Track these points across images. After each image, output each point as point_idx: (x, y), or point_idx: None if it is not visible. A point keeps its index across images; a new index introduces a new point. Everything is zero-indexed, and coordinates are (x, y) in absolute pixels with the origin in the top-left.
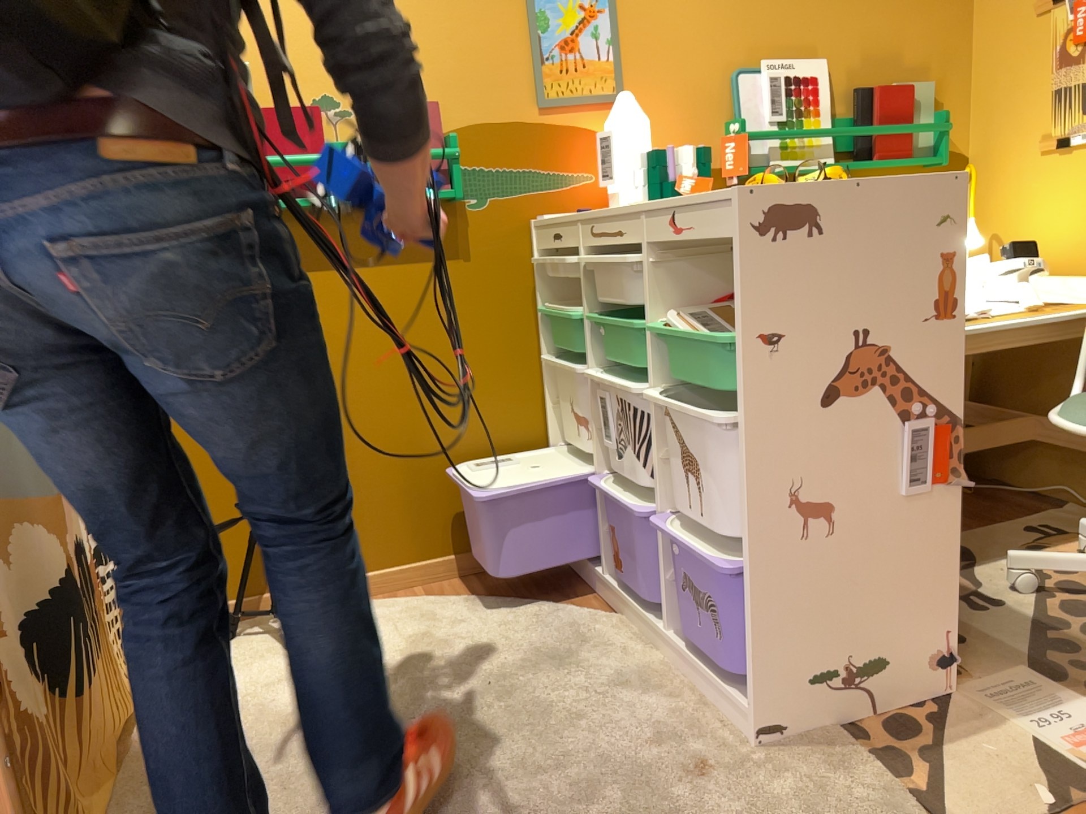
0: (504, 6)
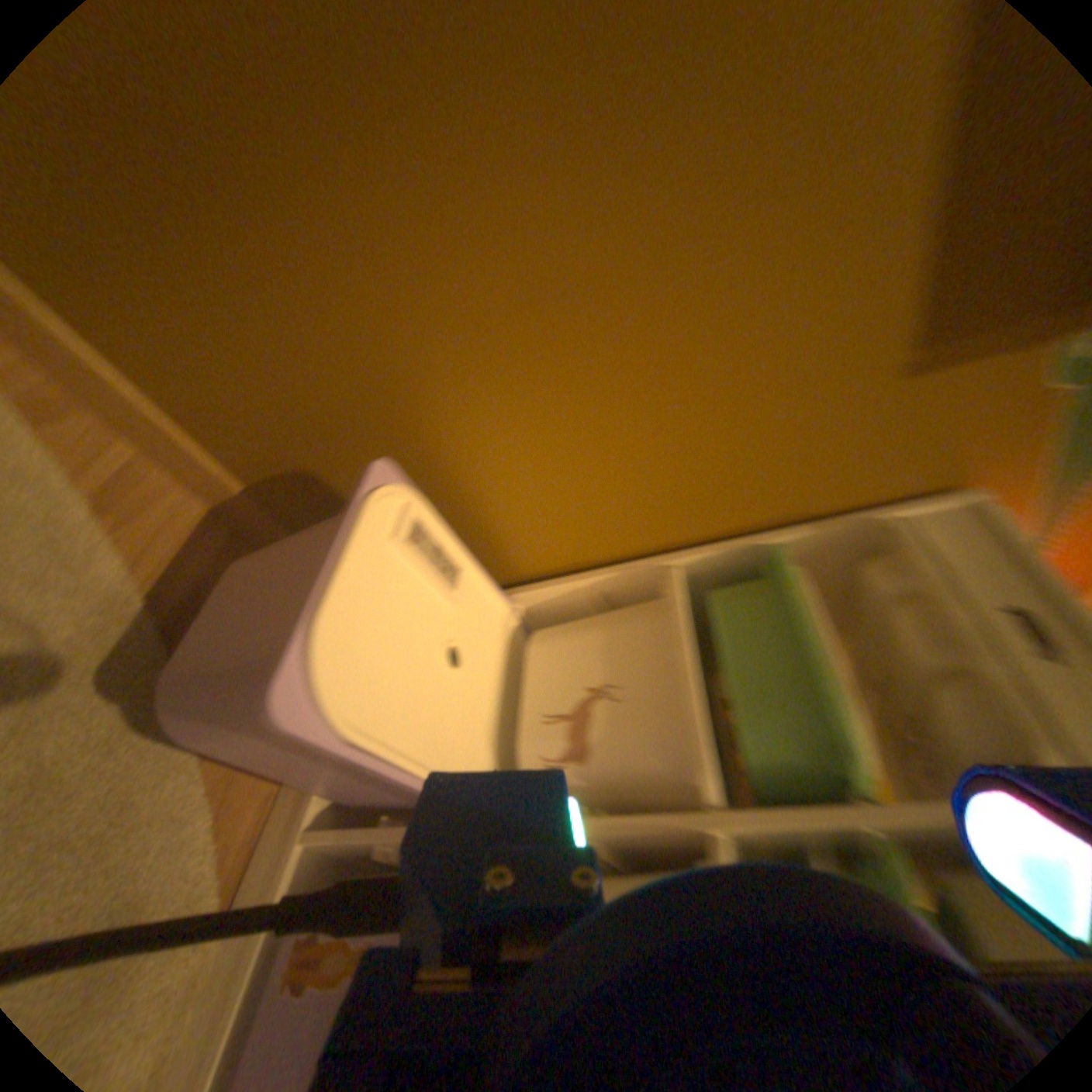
0: None
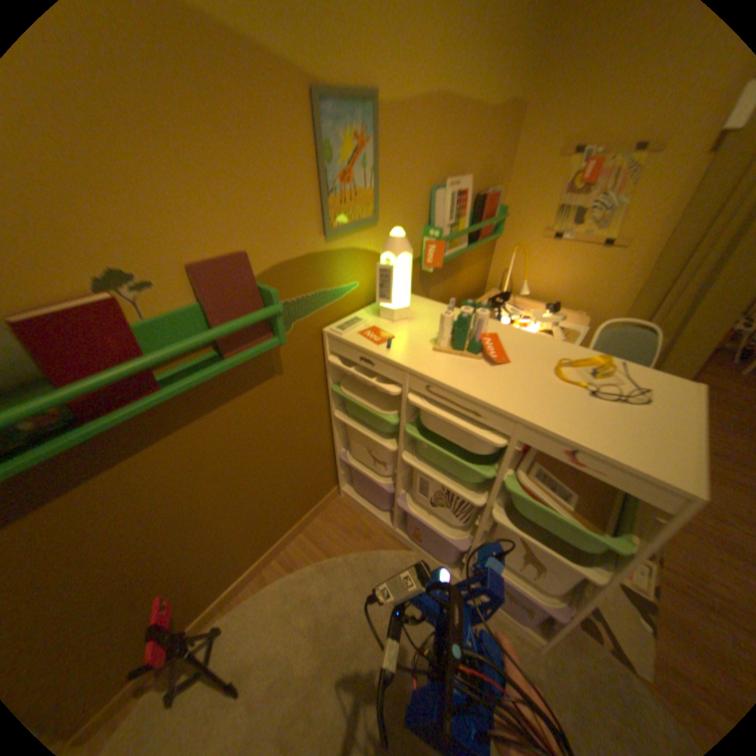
0: (295, 128)
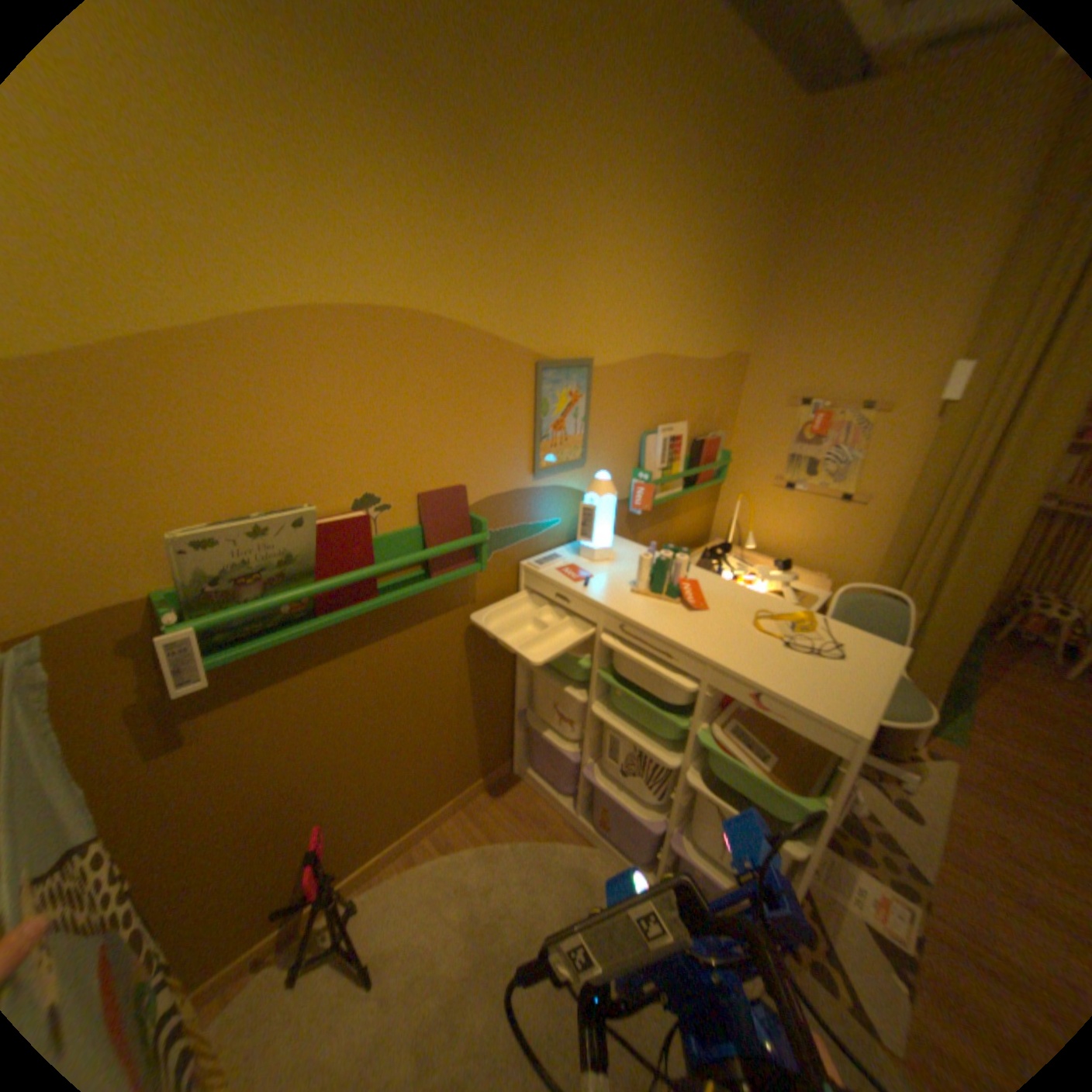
0: (519, 394)
